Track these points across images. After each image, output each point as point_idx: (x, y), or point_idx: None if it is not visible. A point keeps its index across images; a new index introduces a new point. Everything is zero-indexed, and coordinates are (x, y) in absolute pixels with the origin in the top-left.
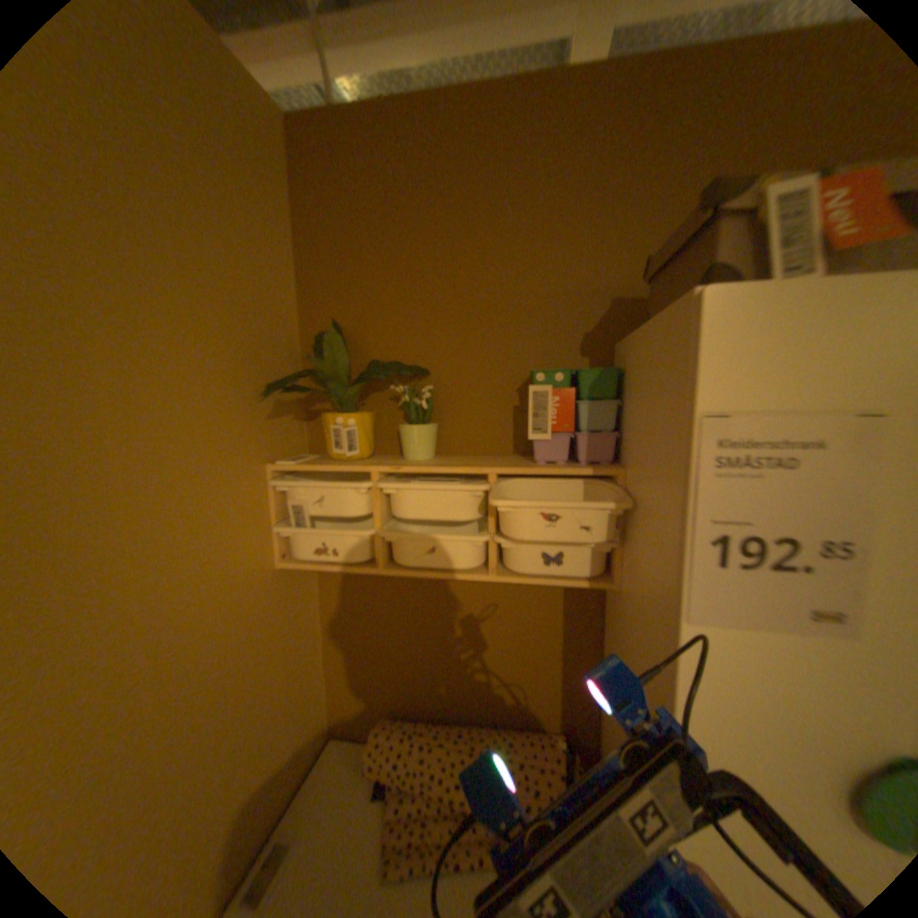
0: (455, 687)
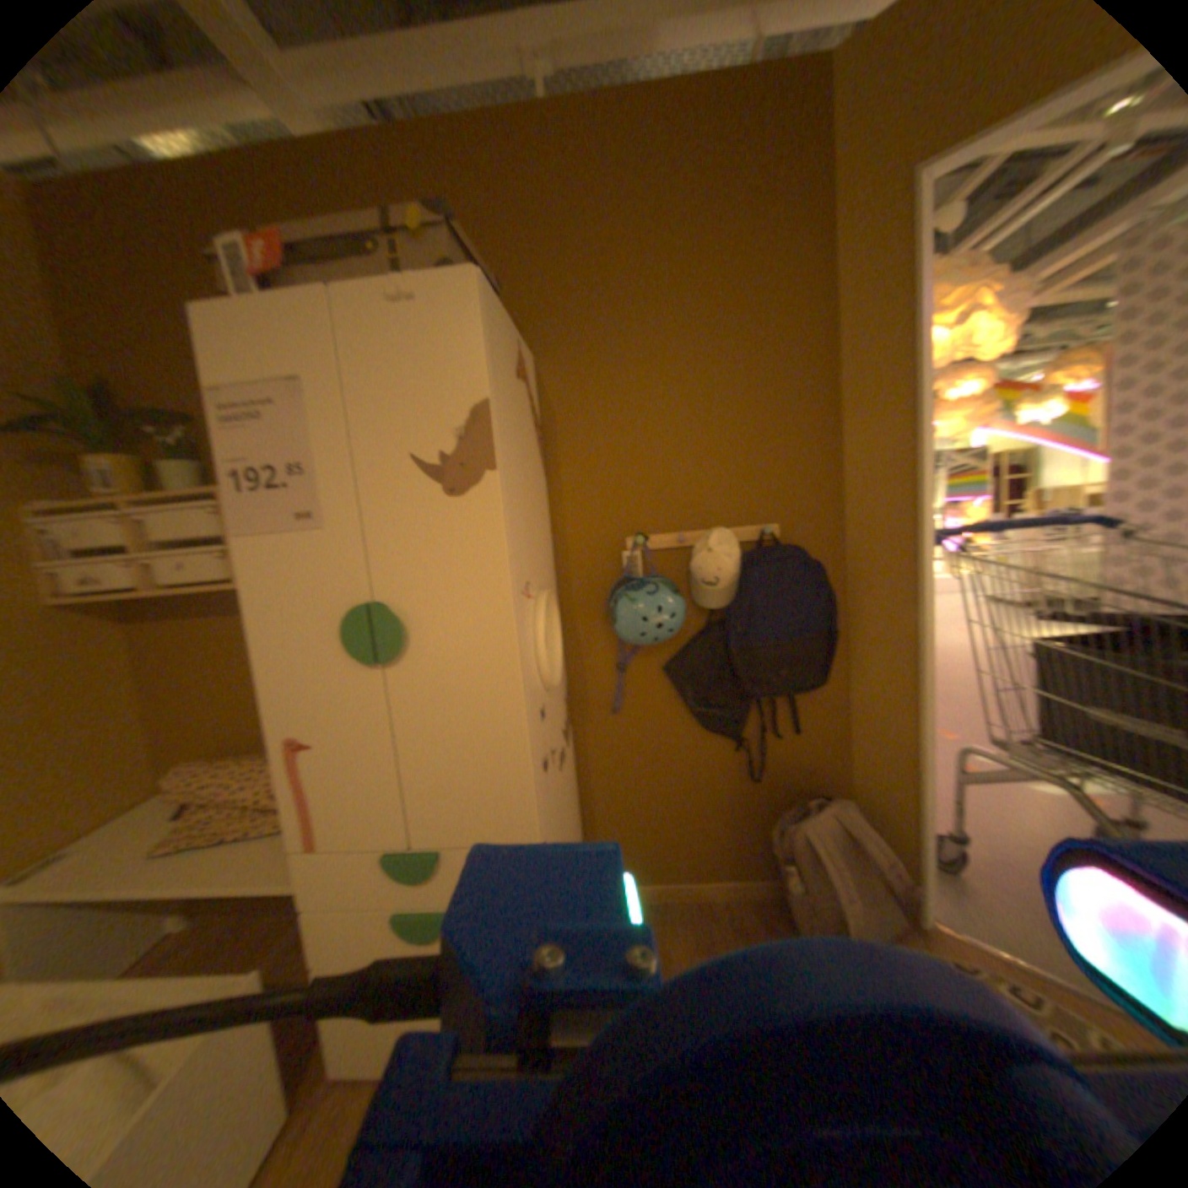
0: None
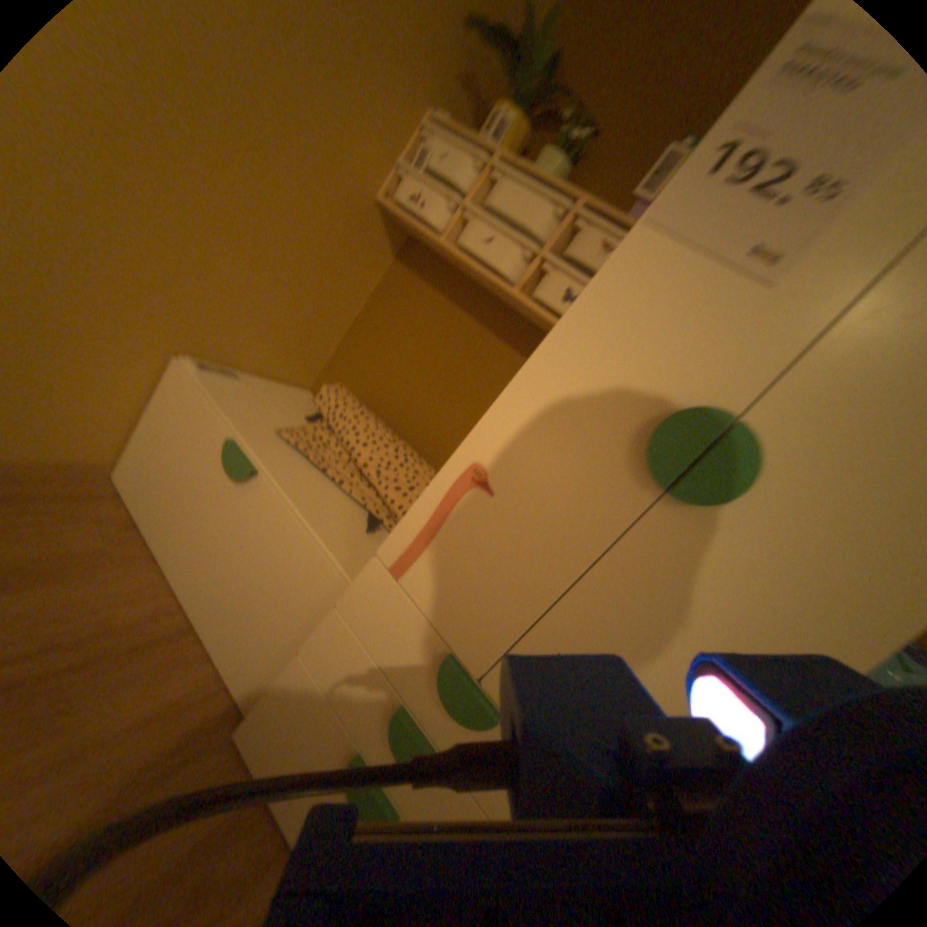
0: (414, 412)
